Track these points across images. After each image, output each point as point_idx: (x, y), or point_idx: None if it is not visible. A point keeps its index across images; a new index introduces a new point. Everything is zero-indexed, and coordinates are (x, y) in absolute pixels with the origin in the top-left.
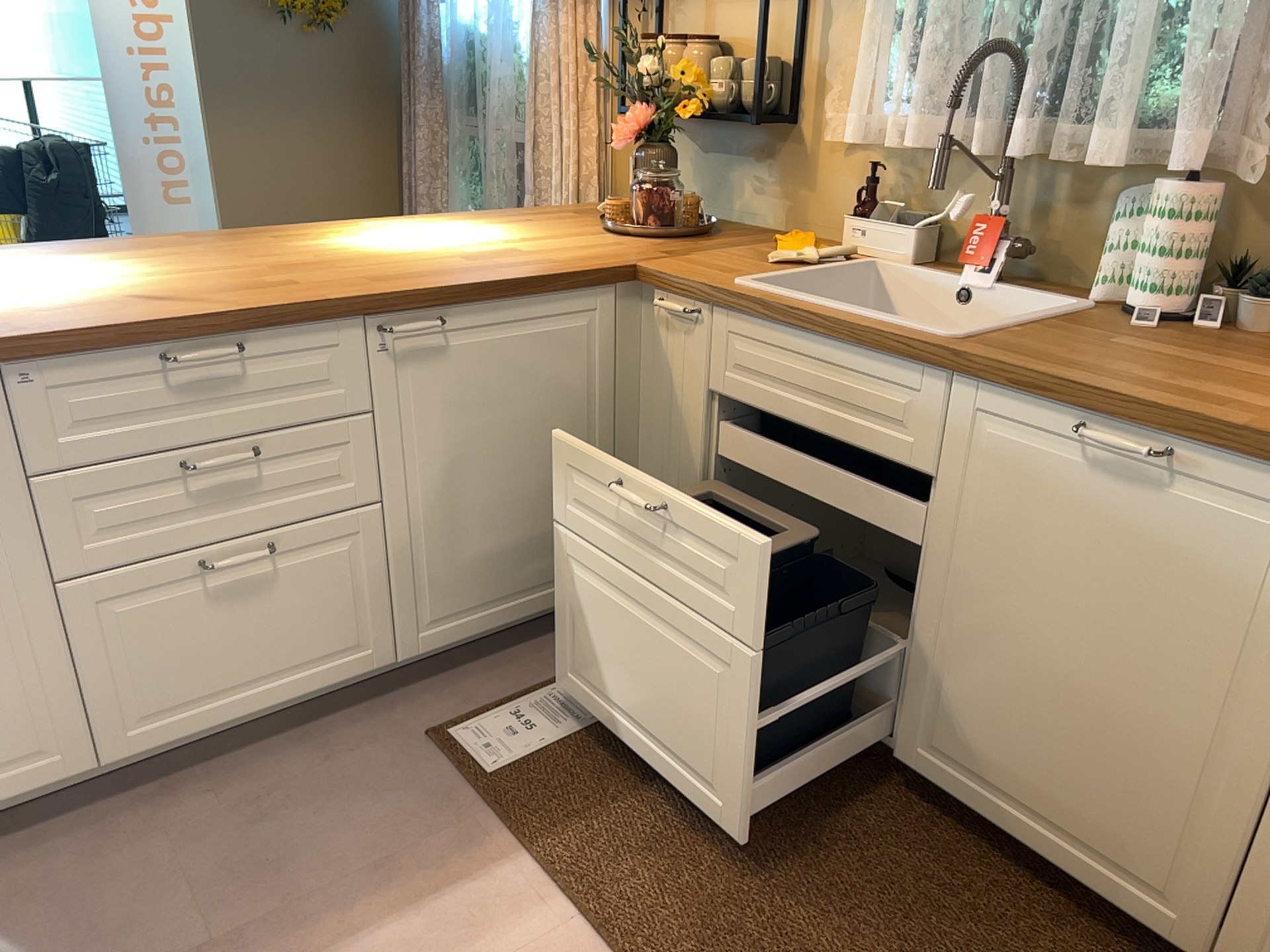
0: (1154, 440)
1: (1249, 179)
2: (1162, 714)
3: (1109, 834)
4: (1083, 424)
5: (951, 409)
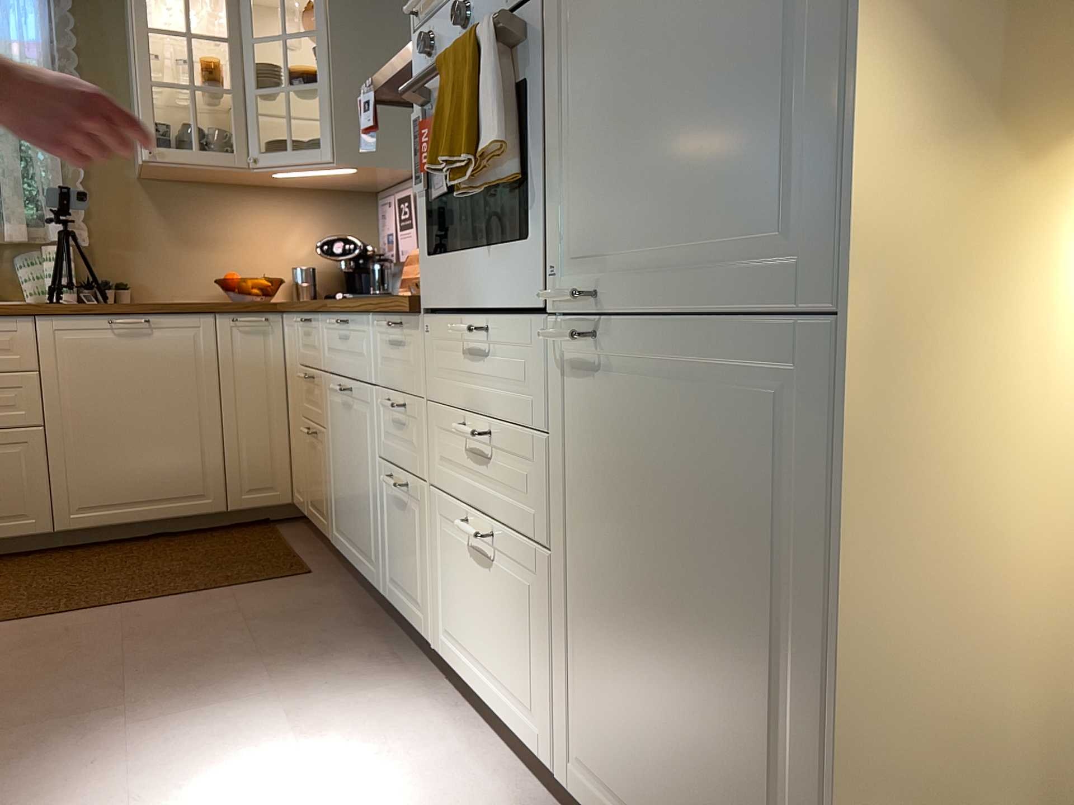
0: (140, 318)
1: (85, 243)
2: (178, 422)
3: (175, 485)
4: (110, 320)
5: (37, 335)
